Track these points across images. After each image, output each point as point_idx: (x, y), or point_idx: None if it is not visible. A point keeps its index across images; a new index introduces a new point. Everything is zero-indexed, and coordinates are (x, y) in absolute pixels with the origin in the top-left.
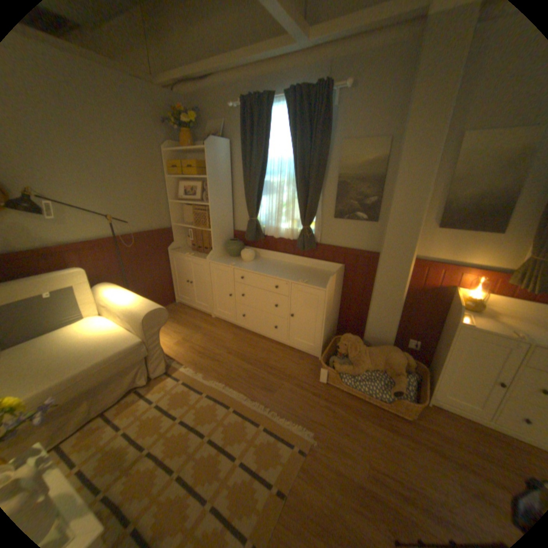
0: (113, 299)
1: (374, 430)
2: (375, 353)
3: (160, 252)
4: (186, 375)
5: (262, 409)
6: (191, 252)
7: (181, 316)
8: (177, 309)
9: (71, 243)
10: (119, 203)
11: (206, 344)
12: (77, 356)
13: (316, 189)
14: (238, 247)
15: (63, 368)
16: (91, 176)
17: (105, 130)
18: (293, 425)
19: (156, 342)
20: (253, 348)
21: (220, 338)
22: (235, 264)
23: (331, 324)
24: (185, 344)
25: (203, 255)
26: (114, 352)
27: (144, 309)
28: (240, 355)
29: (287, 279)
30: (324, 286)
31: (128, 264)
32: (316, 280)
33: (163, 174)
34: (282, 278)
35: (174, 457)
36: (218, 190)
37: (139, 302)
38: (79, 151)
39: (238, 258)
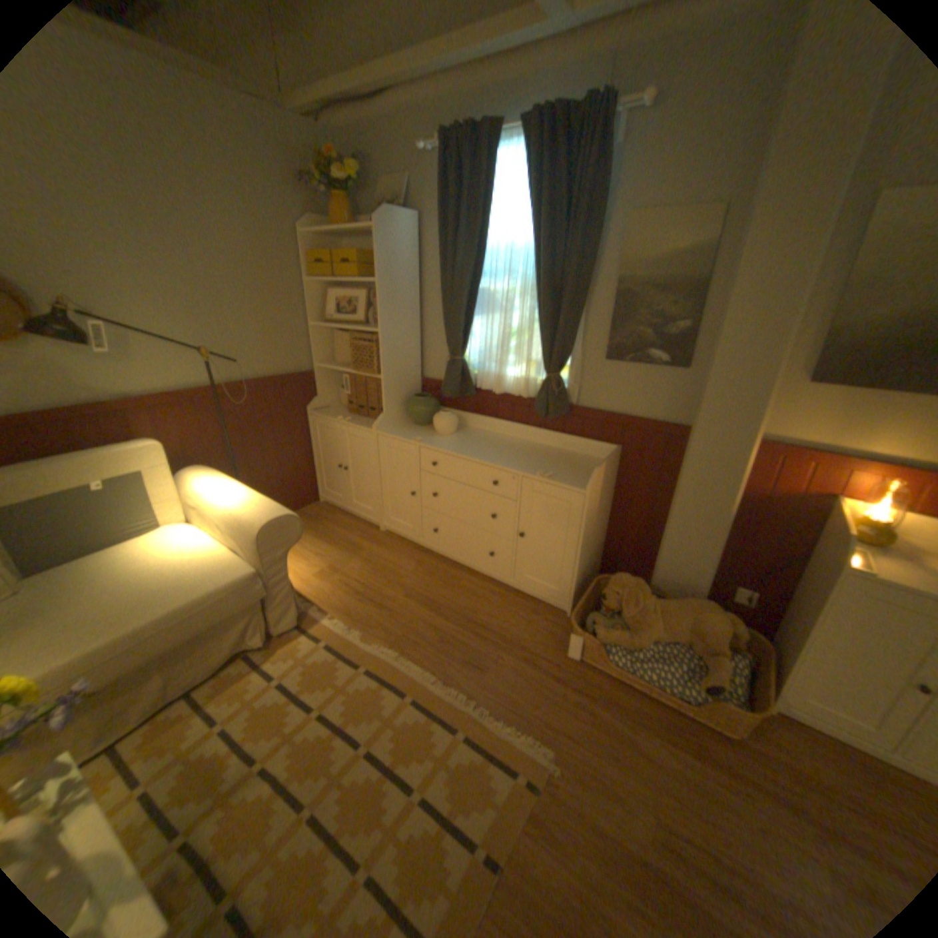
0: (209, 497)
1: (666, 754)
2: (672, 612)
3: (294, 414)
4: (332, 632)
5: (463, 702)
6: (347, 415)
7: (328, 527)
8: (321, 513)
9: (139, 396)
10: (223, 327)
11: (369, 579)
12: (145, 594)
13: (574, 304)
14: (429, 408)
15: (119, 615)
16: (173, 278)
17: (197, 195)
18: (517, 735)
19: (280, 574)
20: (450, 588)
21: (392, 569)
22: (422, 440)
23: (592, 553)
24: (332, 576)
25: (367, 421)
26: (207, 590)
27: (261, 516)
28: (427, 600)
29: (515, 469)
30: (582, 486)
31: (237, 435)
32: (569, 474)
33: (299, 275)
34: (506, 467)
35: (305, 779)
36: (396, 304)
37: (252, 502)
38: (151, 233)
39: (428, 429)
